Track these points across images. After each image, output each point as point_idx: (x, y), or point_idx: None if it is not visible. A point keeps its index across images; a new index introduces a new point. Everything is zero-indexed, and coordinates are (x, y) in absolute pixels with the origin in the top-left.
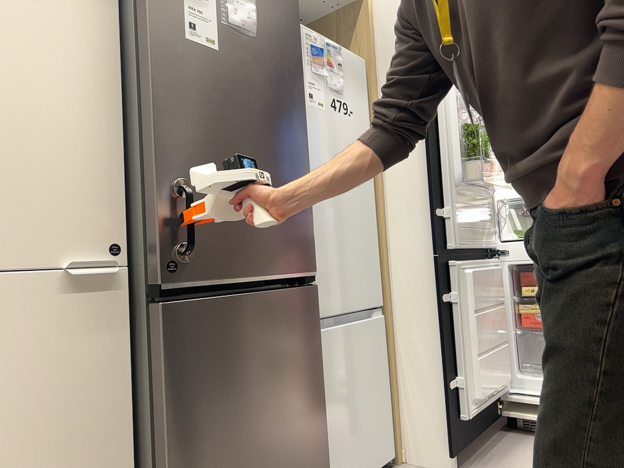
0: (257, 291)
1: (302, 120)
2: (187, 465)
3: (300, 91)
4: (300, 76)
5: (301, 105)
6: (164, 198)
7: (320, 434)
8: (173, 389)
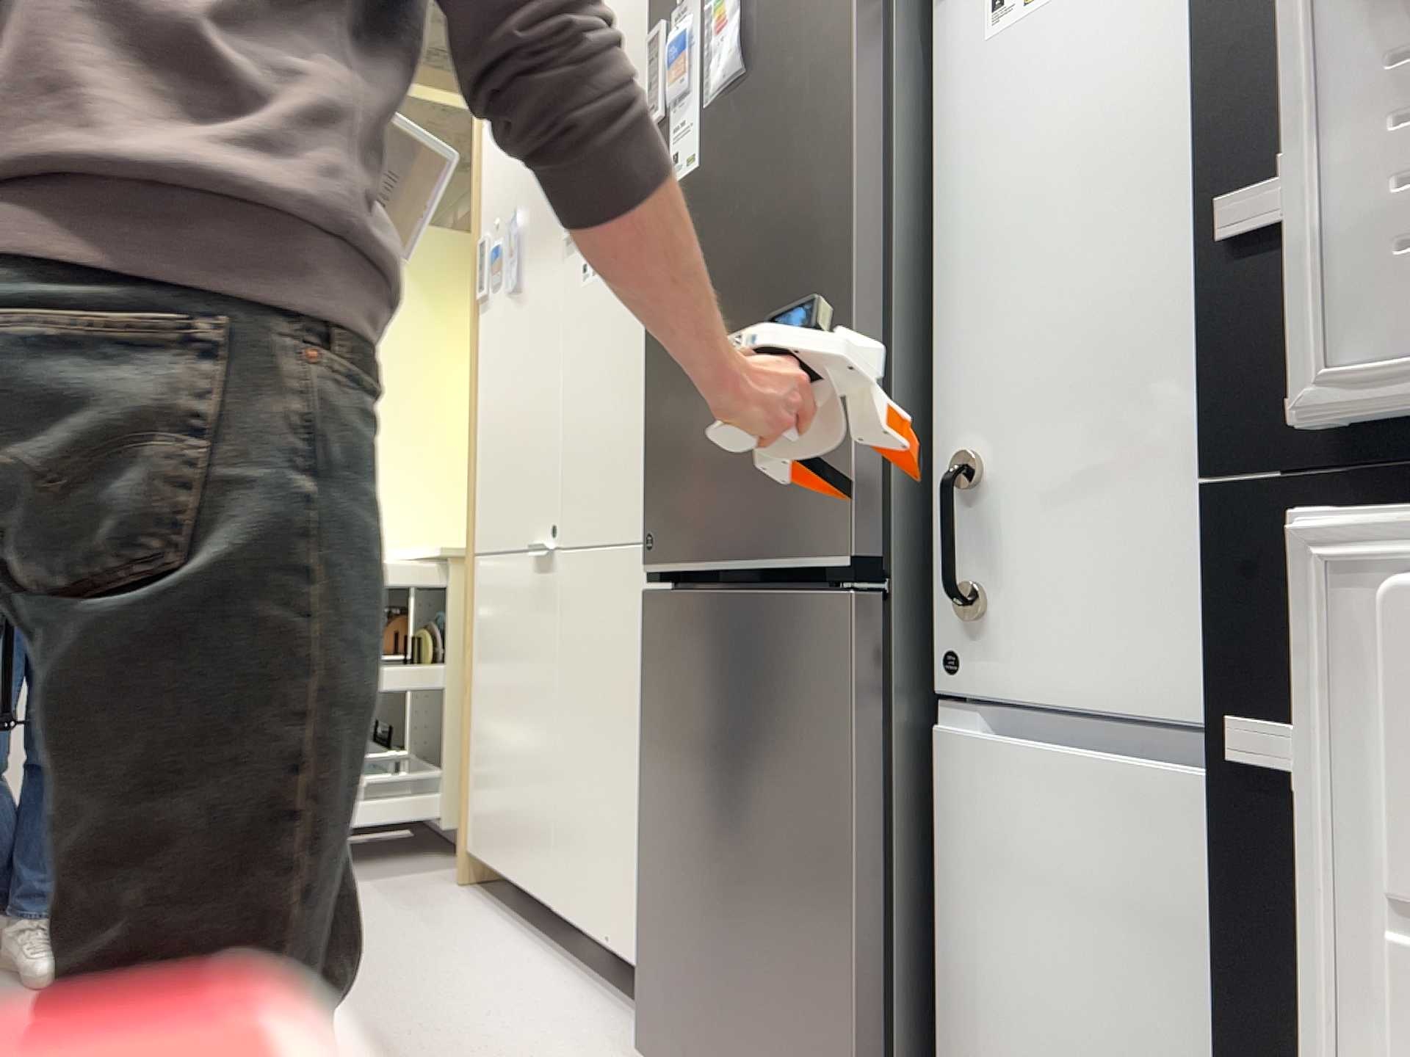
0: (768, 595)
1: (845, 163)
2: (653, 830)
3: (846, 86)
4: (846, 47)
5: (845, 124)
6: (650, 445)
7: (845, 980)
8: (648, 714)
